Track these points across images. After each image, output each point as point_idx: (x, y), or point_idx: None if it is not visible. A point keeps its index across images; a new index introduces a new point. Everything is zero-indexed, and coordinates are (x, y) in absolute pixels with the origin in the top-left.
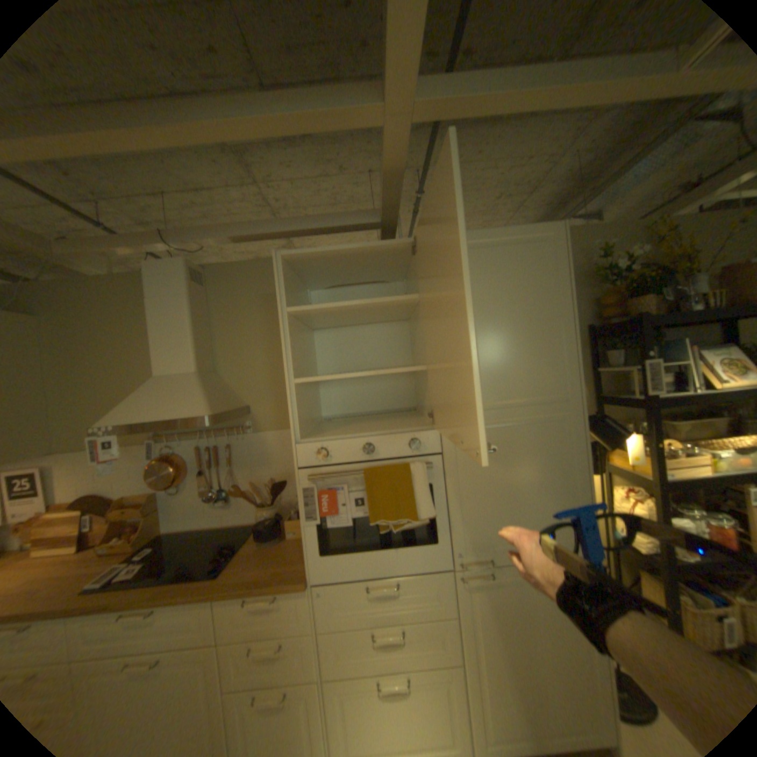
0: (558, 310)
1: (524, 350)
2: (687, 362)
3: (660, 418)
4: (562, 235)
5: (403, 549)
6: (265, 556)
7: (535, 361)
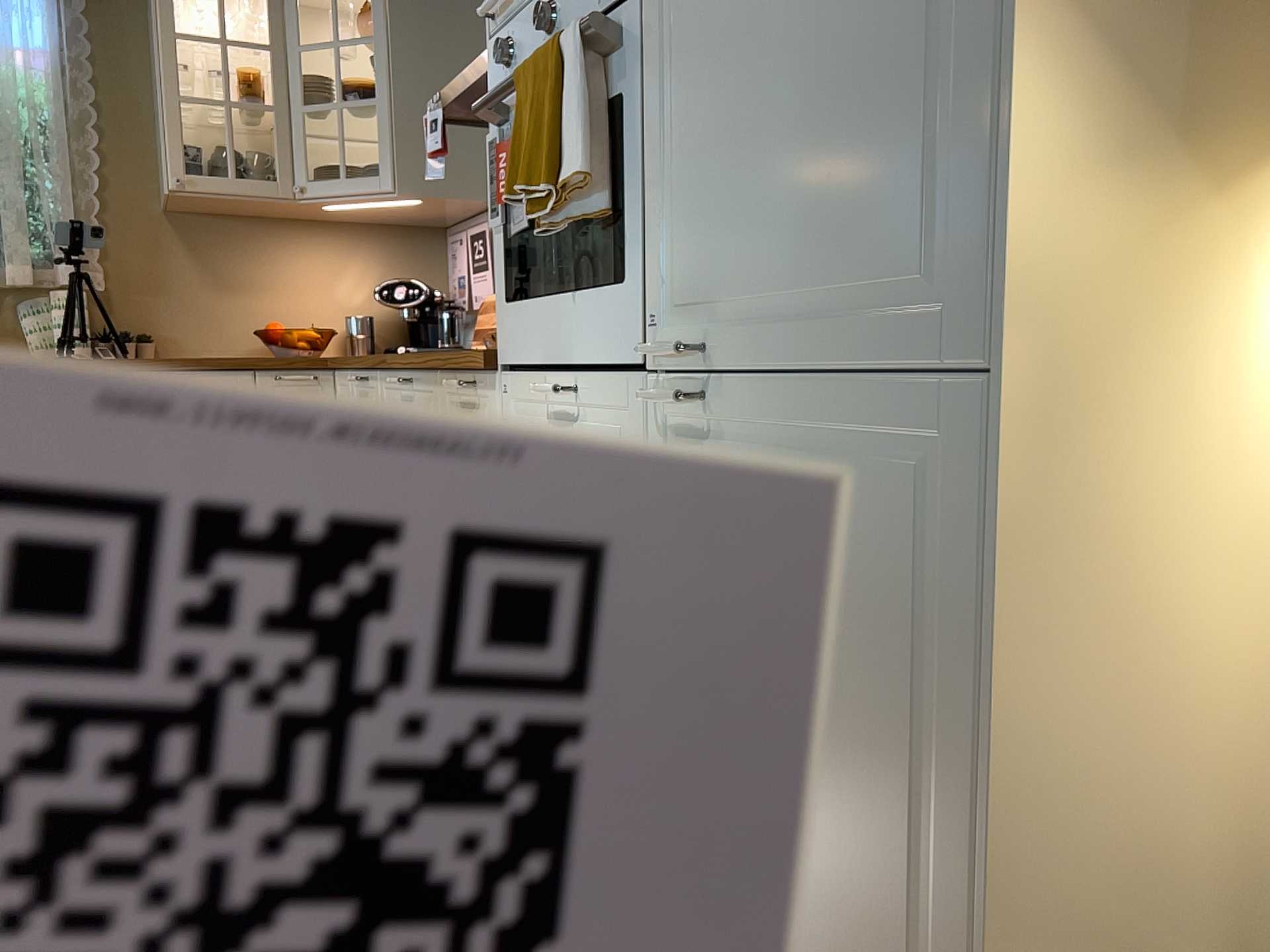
0: None
1: None
2: None
3: None
4: None
5: (590, 294)
6: None
7: None
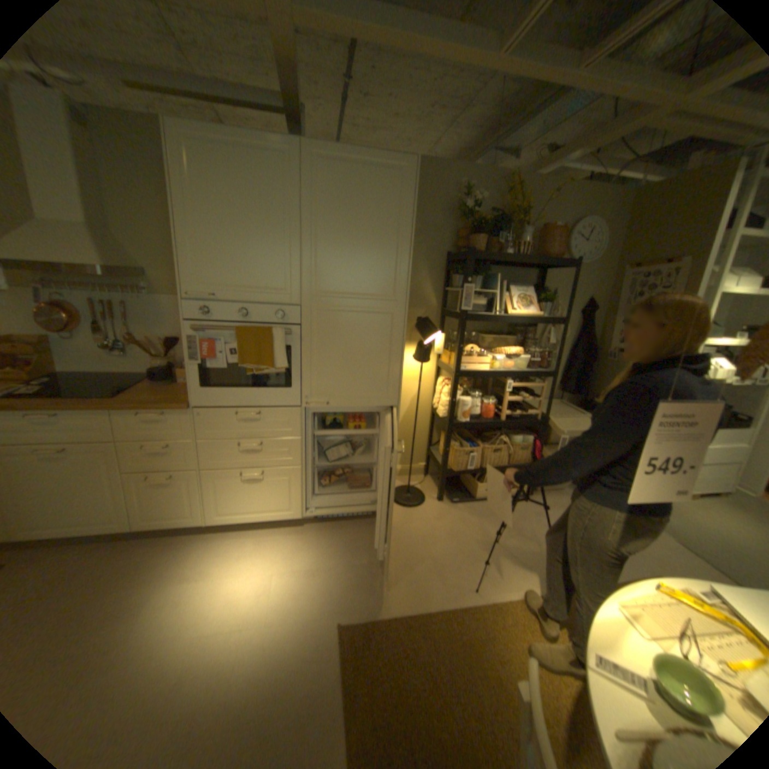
0: (400, 230)
1: (370, 257)
2: (494, 292)
3: (464, 327)
4: (413, 169)
5: (265, 389)
6: (157, 390)
7: (377, 267)
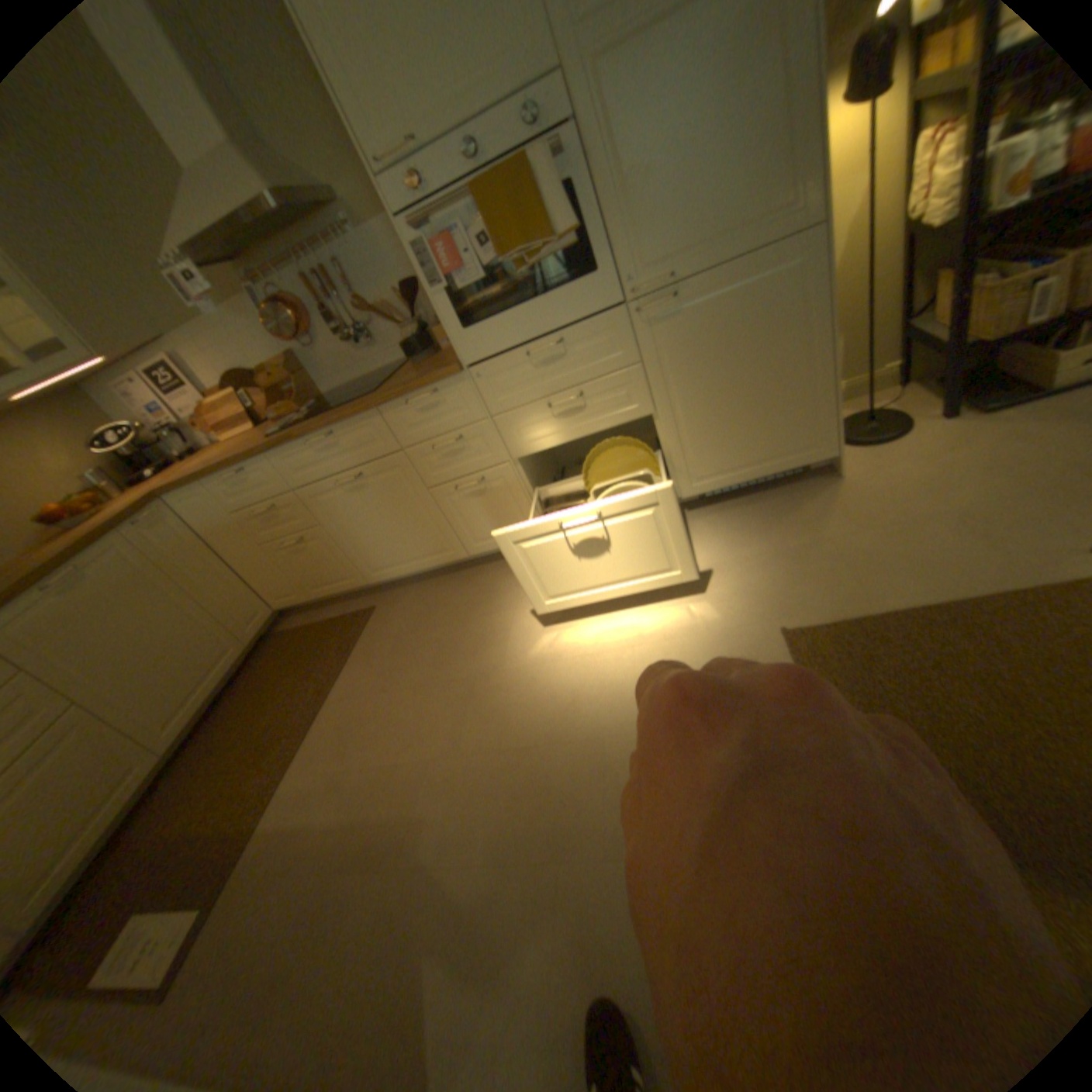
0: None
1: None
2: None
3: None
4: None
5: (557, 289)
6: (421, 365)
7: None
